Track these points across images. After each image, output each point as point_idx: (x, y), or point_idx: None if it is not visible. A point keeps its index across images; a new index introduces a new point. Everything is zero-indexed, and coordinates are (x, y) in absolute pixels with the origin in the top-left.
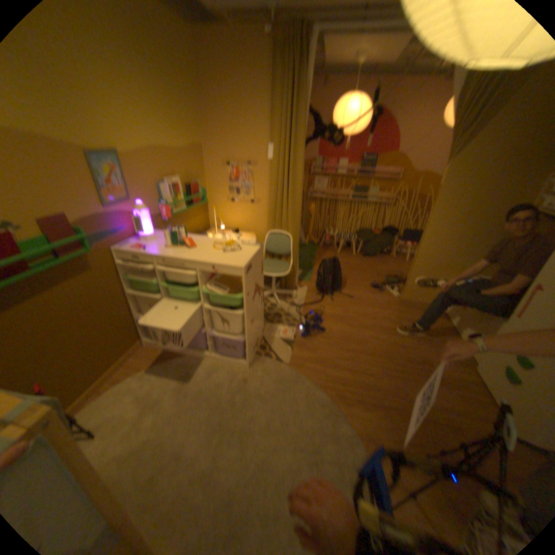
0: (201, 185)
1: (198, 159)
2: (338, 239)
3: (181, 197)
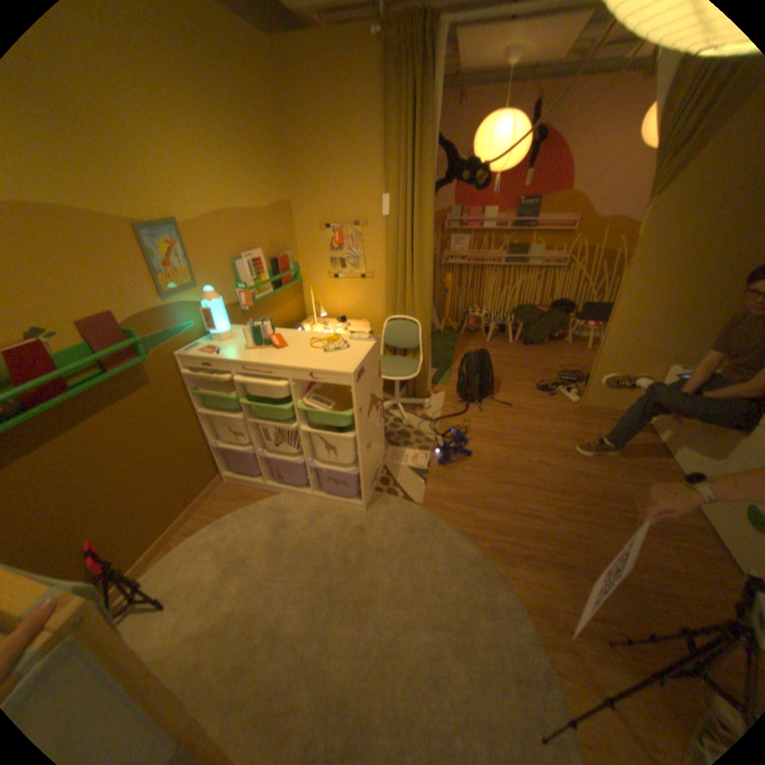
0: (291, 257)
1: (286, 221)
2: (487, 320)
3: (265, 275)
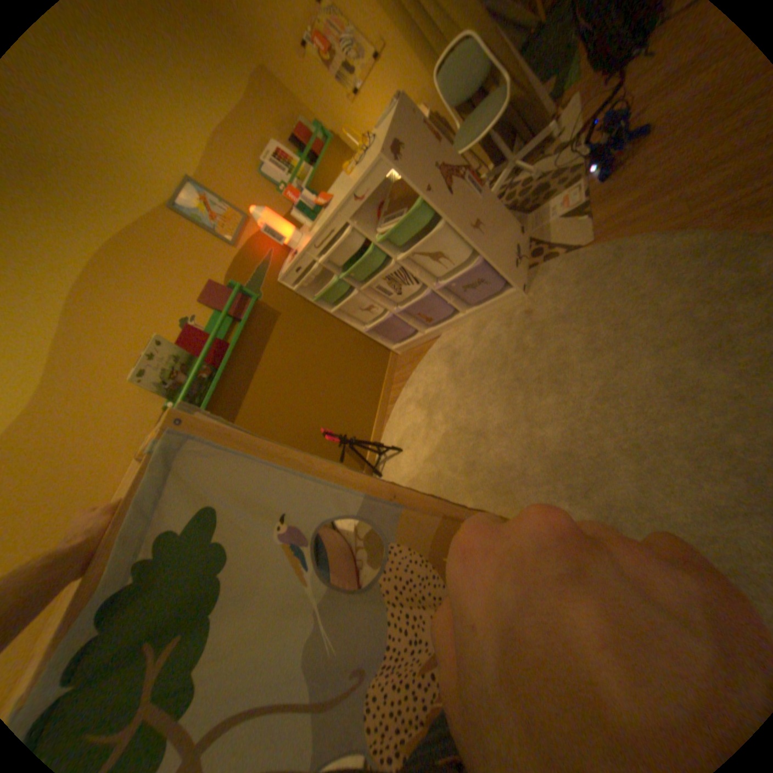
0: (305, 118)
1: (273, 86)
2: None
3: (294, 158)
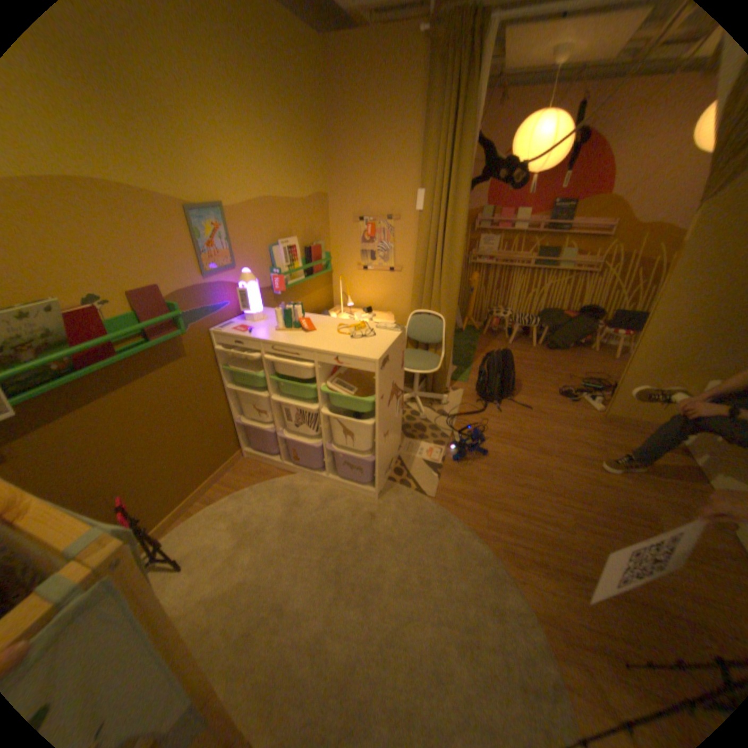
0: (324, 247)
1: (322, 212)
2: (511, 322)
3: (298, 262)
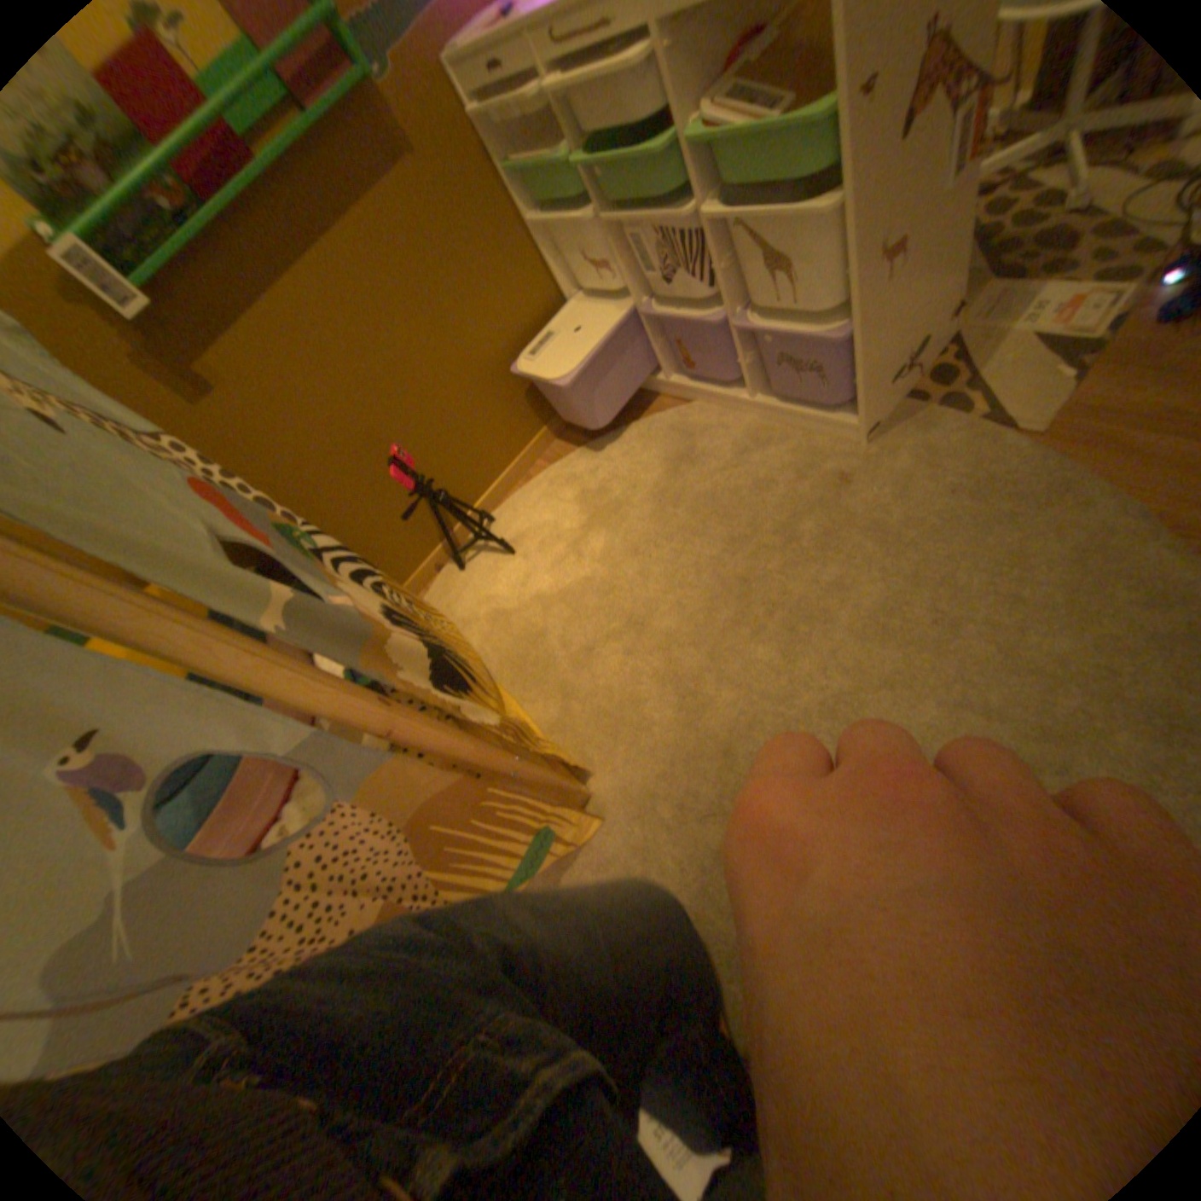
0: None
1: None
2: None
3: None
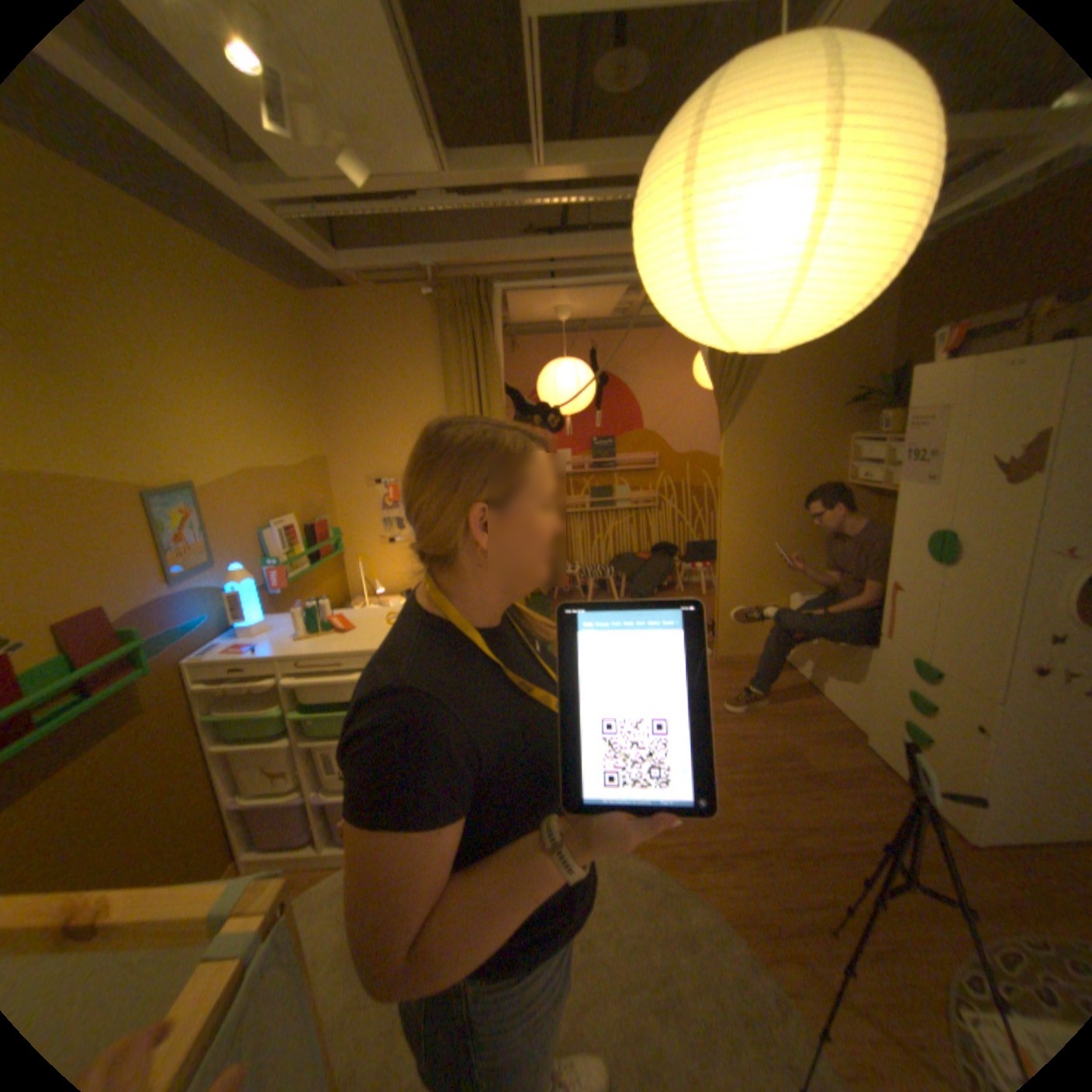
0: (330, 522)
1: (322, 479)
2: (581, 578)
3: (300, 546)
